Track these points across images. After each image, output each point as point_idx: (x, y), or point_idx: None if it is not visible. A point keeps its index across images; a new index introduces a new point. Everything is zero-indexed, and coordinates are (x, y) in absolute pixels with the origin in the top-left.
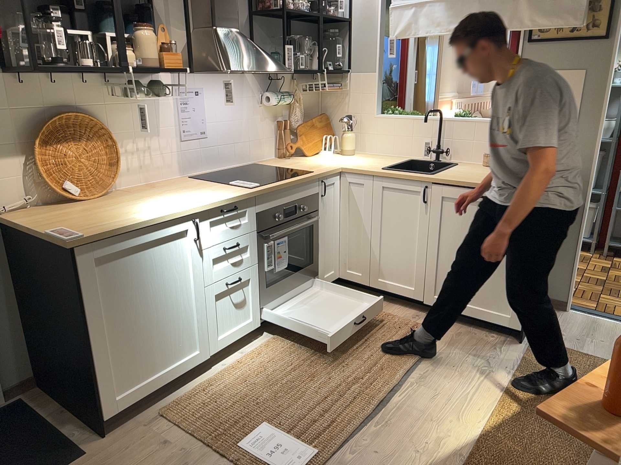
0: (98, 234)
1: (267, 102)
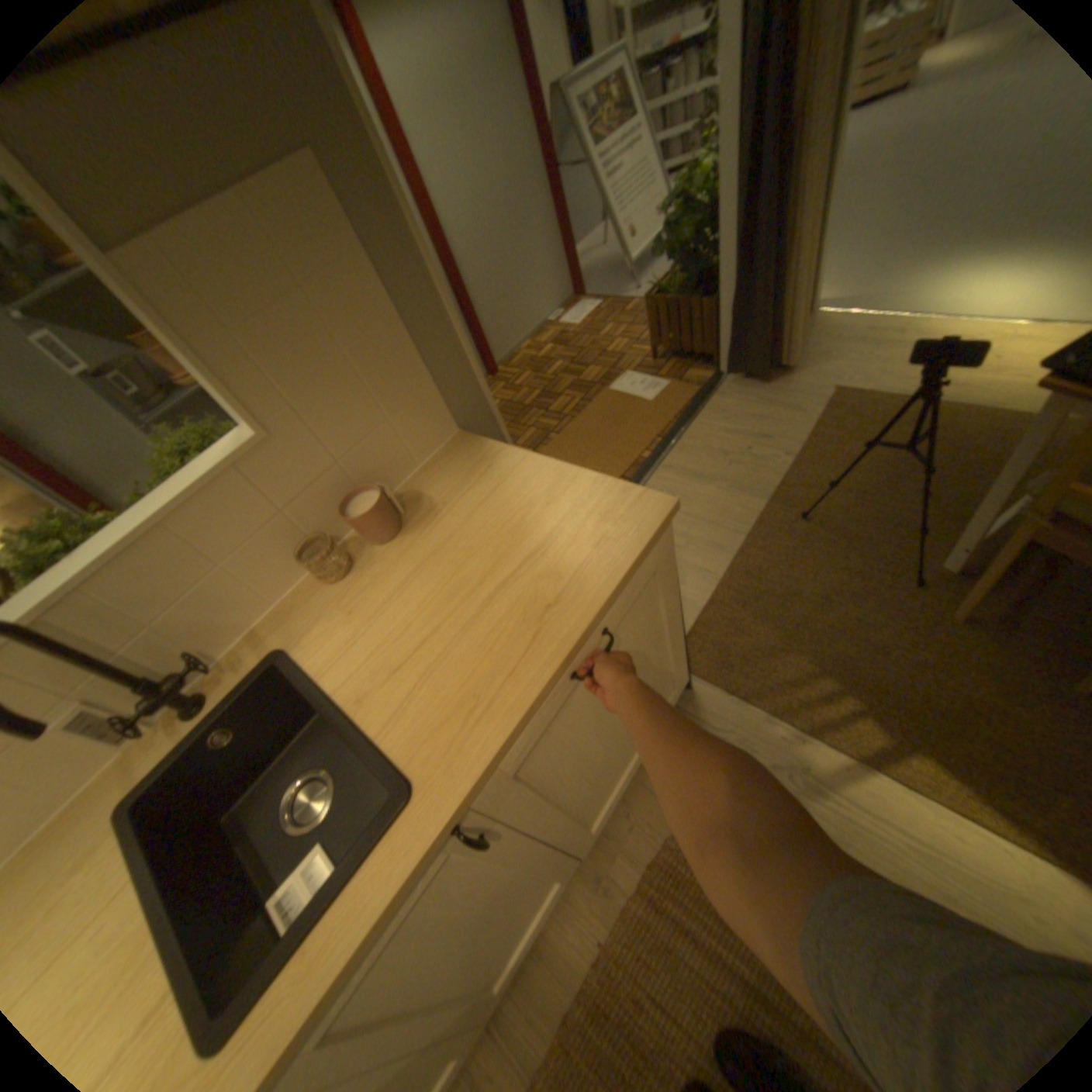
0: None
1: None
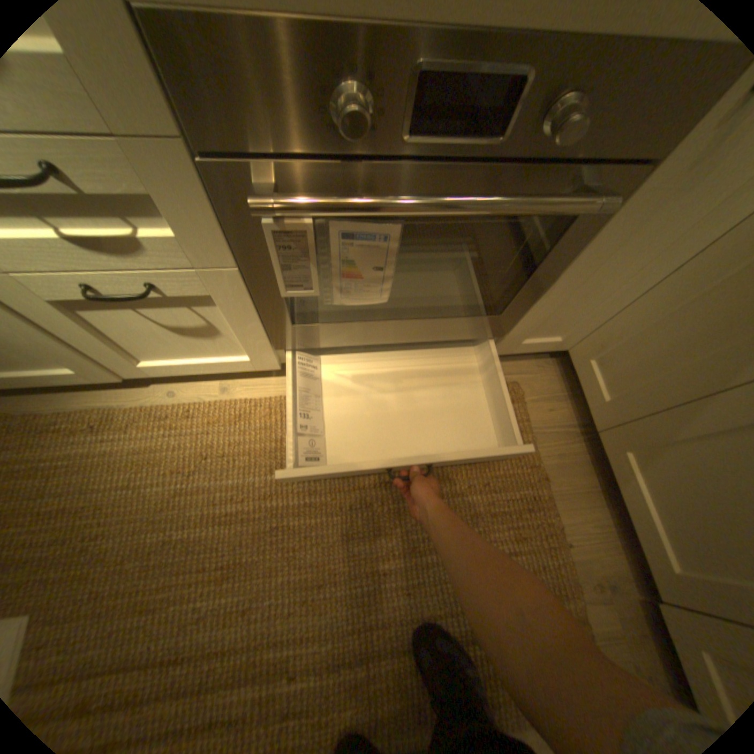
0: None
1: None
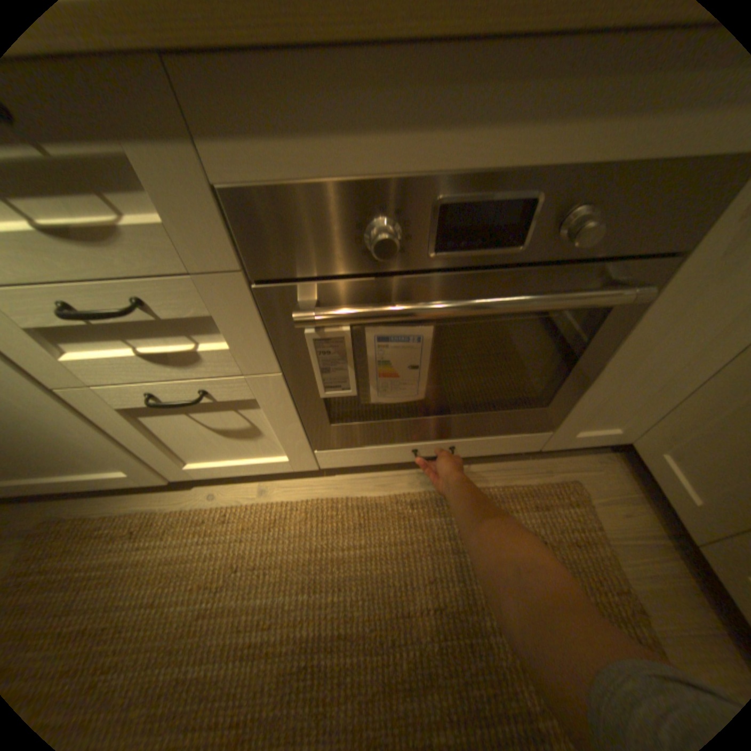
0: None
1: None
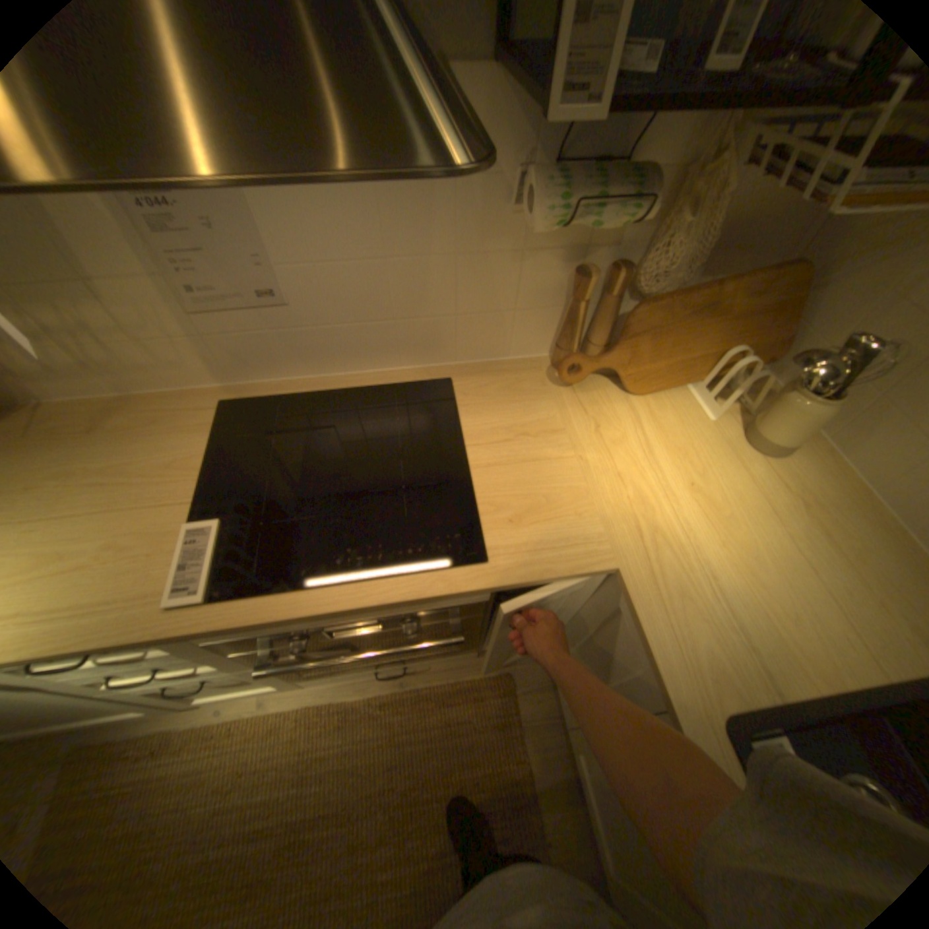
0: None
1: (530, 206)
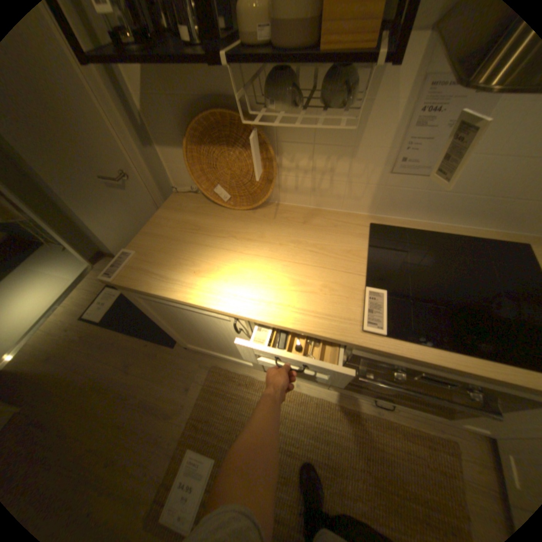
0: (122, 285)
1: None
